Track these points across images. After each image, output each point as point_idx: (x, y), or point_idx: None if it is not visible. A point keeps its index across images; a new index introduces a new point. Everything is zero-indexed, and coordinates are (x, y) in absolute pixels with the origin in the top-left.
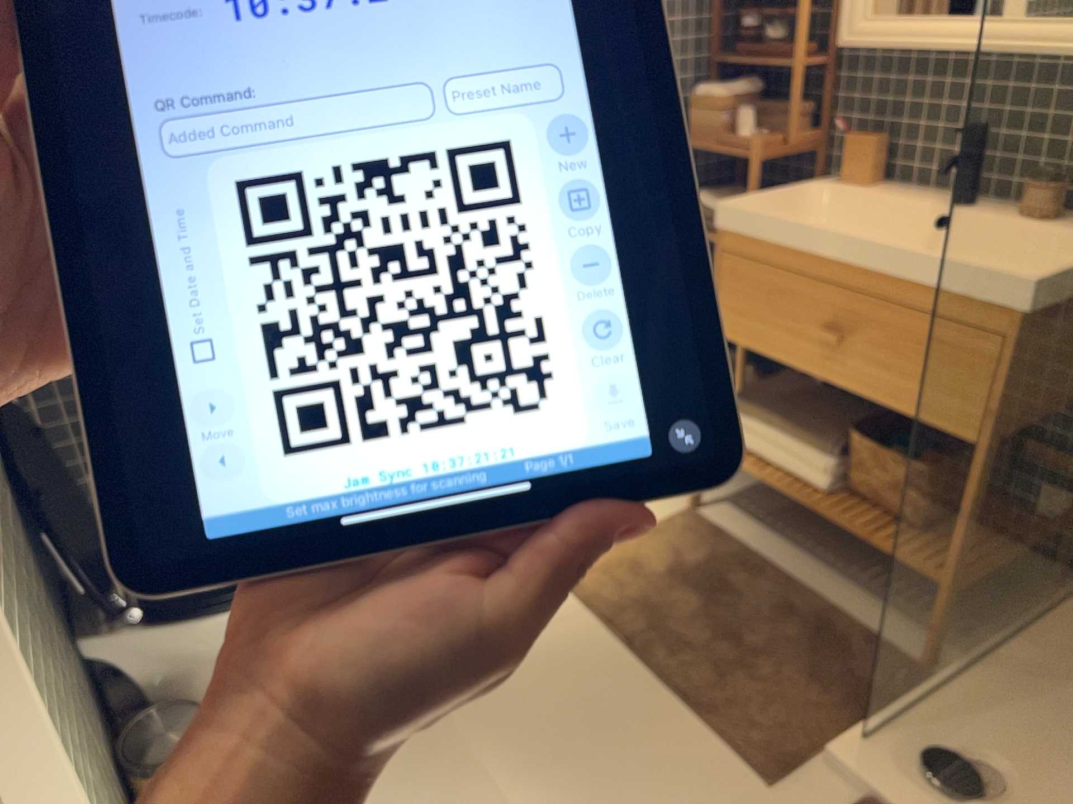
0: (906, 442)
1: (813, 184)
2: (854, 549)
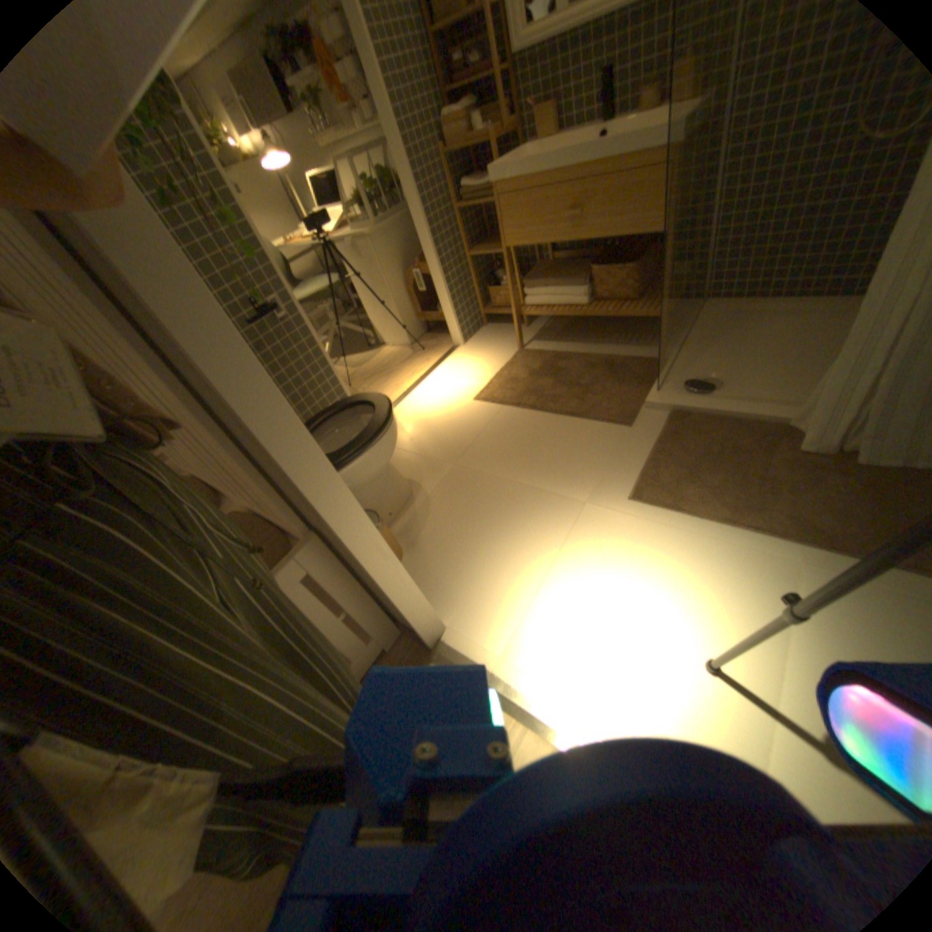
0: (612, 264)
1: (523, 144)
2: (600, 331)
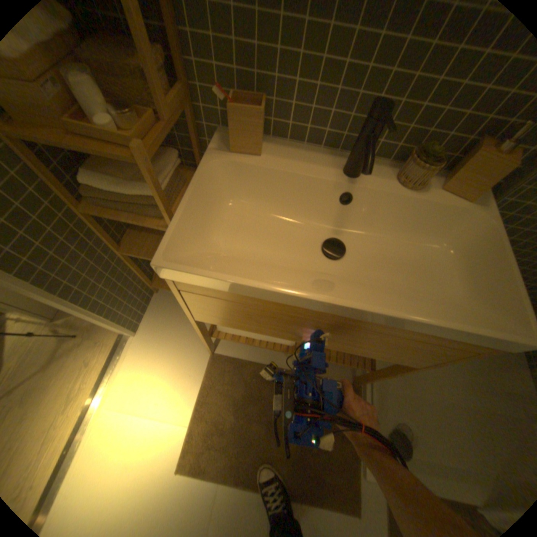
0: None
1: (203, 156)
2: None
